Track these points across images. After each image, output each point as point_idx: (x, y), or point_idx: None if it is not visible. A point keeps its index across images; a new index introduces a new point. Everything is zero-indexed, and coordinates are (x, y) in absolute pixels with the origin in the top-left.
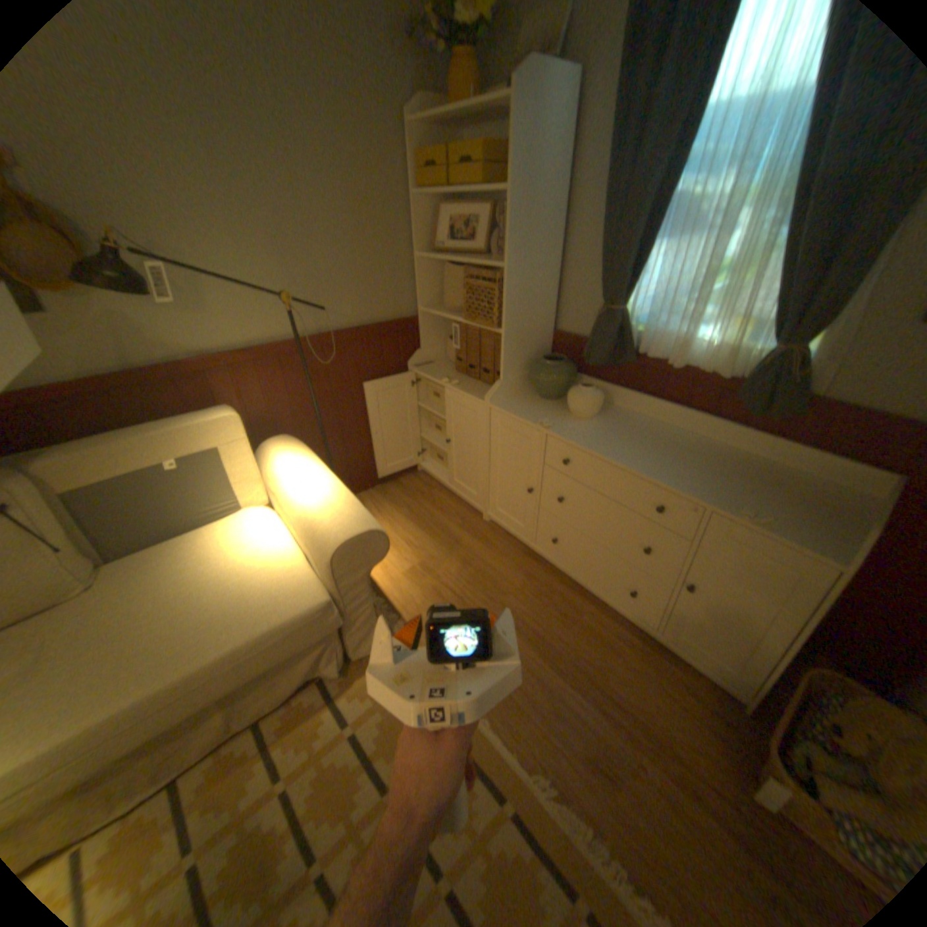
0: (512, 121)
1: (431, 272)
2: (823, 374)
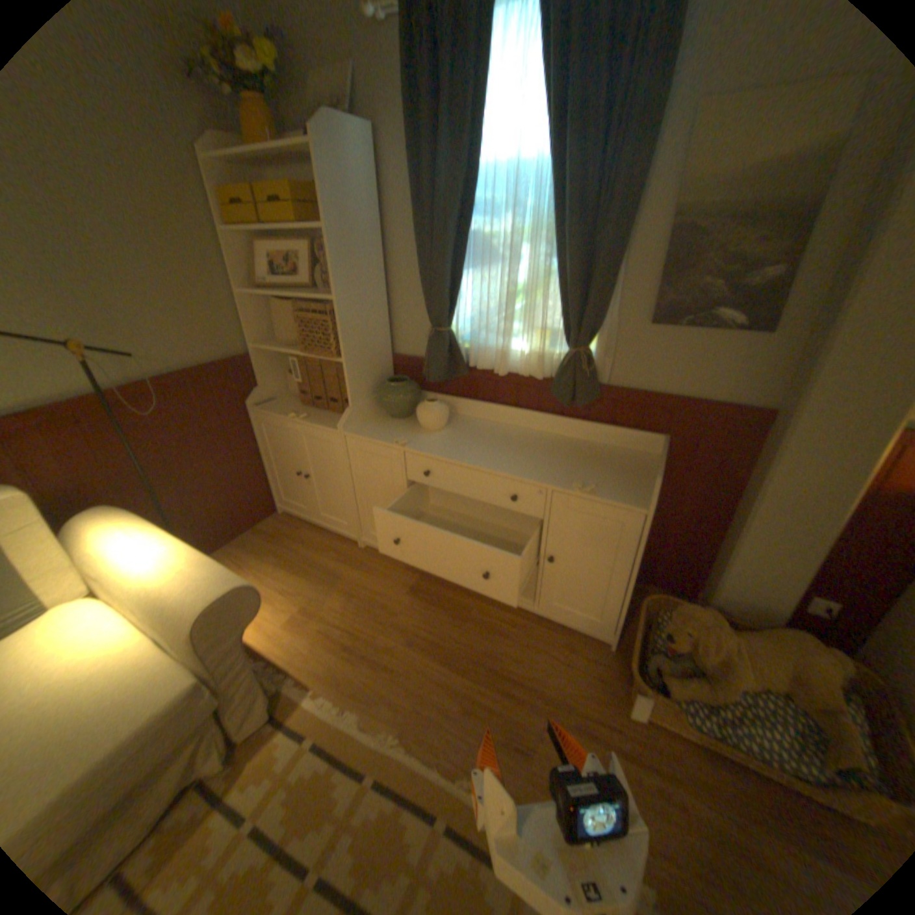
0: (315, 165)
1: (256, 307)
2: (603, 367)
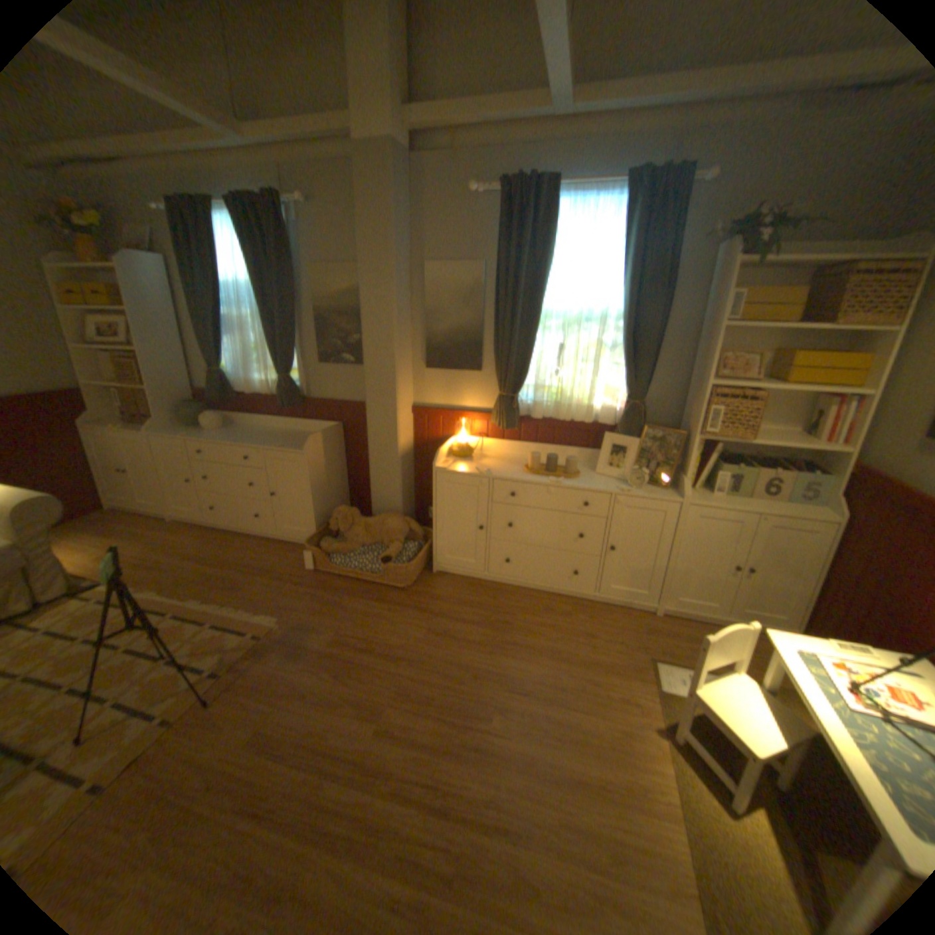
0: (117, 279)
1: (85, 359)
2: (303, 389)
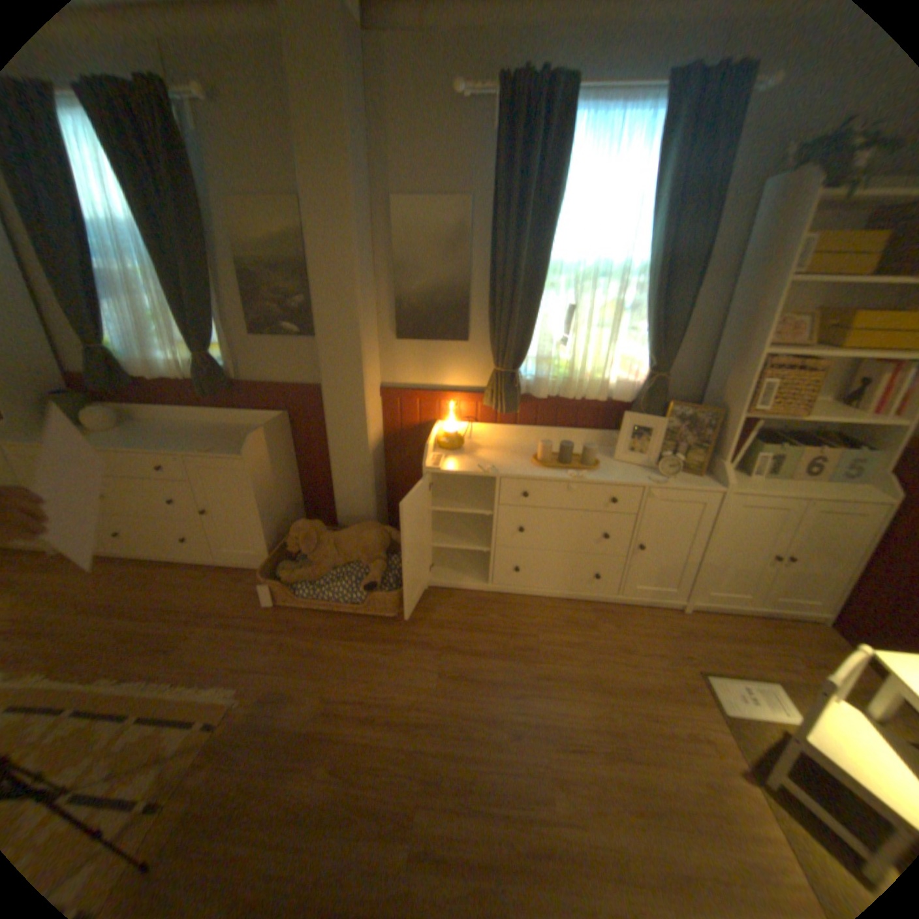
0: None
1: None
2: (229, 369)
